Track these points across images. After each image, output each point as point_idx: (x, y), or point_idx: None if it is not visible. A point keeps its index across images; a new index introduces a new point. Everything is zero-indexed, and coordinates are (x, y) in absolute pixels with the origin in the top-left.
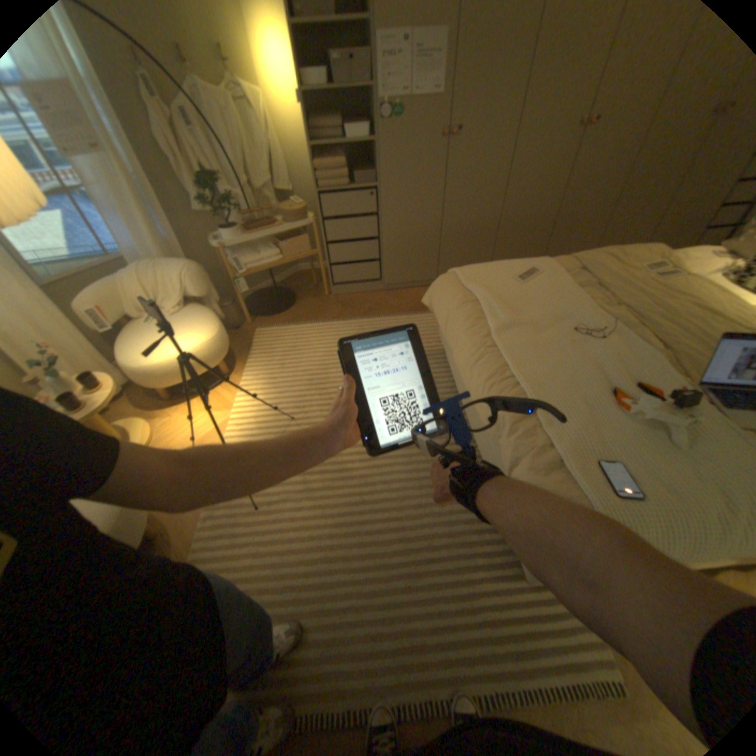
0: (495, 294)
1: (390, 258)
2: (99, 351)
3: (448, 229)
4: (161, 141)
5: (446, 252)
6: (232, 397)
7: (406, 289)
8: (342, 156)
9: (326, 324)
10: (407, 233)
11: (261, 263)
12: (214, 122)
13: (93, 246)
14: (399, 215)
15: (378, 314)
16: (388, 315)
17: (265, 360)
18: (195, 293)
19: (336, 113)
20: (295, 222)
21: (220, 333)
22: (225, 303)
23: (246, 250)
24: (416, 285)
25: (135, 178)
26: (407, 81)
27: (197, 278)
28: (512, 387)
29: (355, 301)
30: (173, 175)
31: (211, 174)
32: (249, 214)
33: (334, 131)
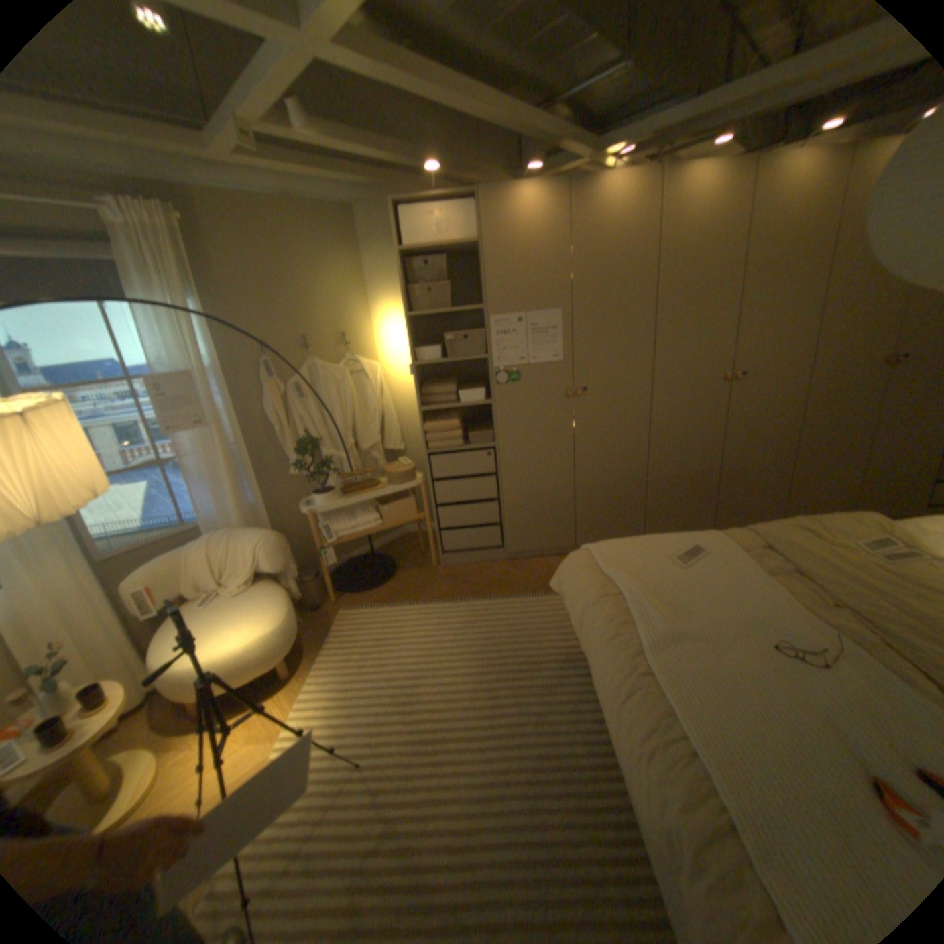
0: (648, 585)
1: (514, 521)
2: (133, 644)
3: (584, 488)
4: (271, 412)
5: (585, 514)
6: (283, 721)
7: (537, 558)
8: (458, 417)
9: (429, 606)
10: (534, 493)
11: (357, 530)
12: (328, 393)
13: (171, 515)
14: (523, 474)
15: (499, 594)
16: (512, 595)
17: (340, 659)
18: (269, 568)
19: (452, 380)
20: (402, 484)
21: (286, 623)
22: (308, 577)
23: (342, 515)
24: (550, 553)
25: (235, 447)
26: (524, 352)
27: (274, 551)
28: (689, 763)
29: (470, 574)
30: (276, 441)
31: (314, 440)
32: (350, 477)
33: (449, 396)
